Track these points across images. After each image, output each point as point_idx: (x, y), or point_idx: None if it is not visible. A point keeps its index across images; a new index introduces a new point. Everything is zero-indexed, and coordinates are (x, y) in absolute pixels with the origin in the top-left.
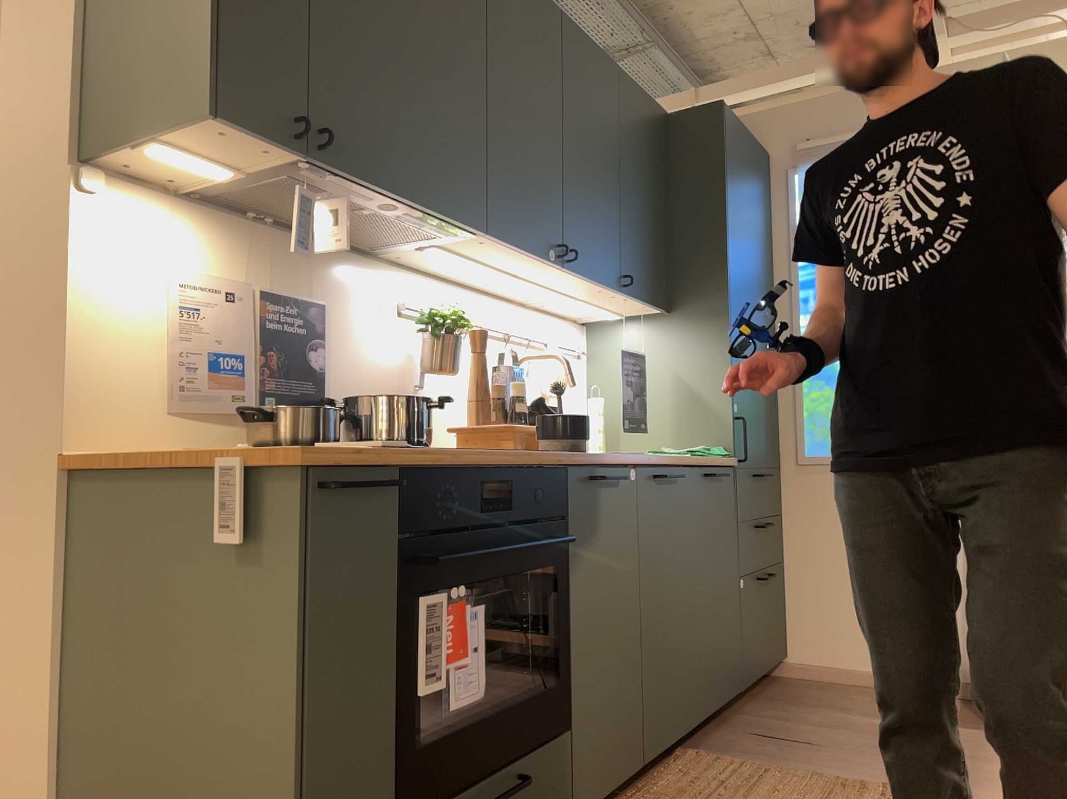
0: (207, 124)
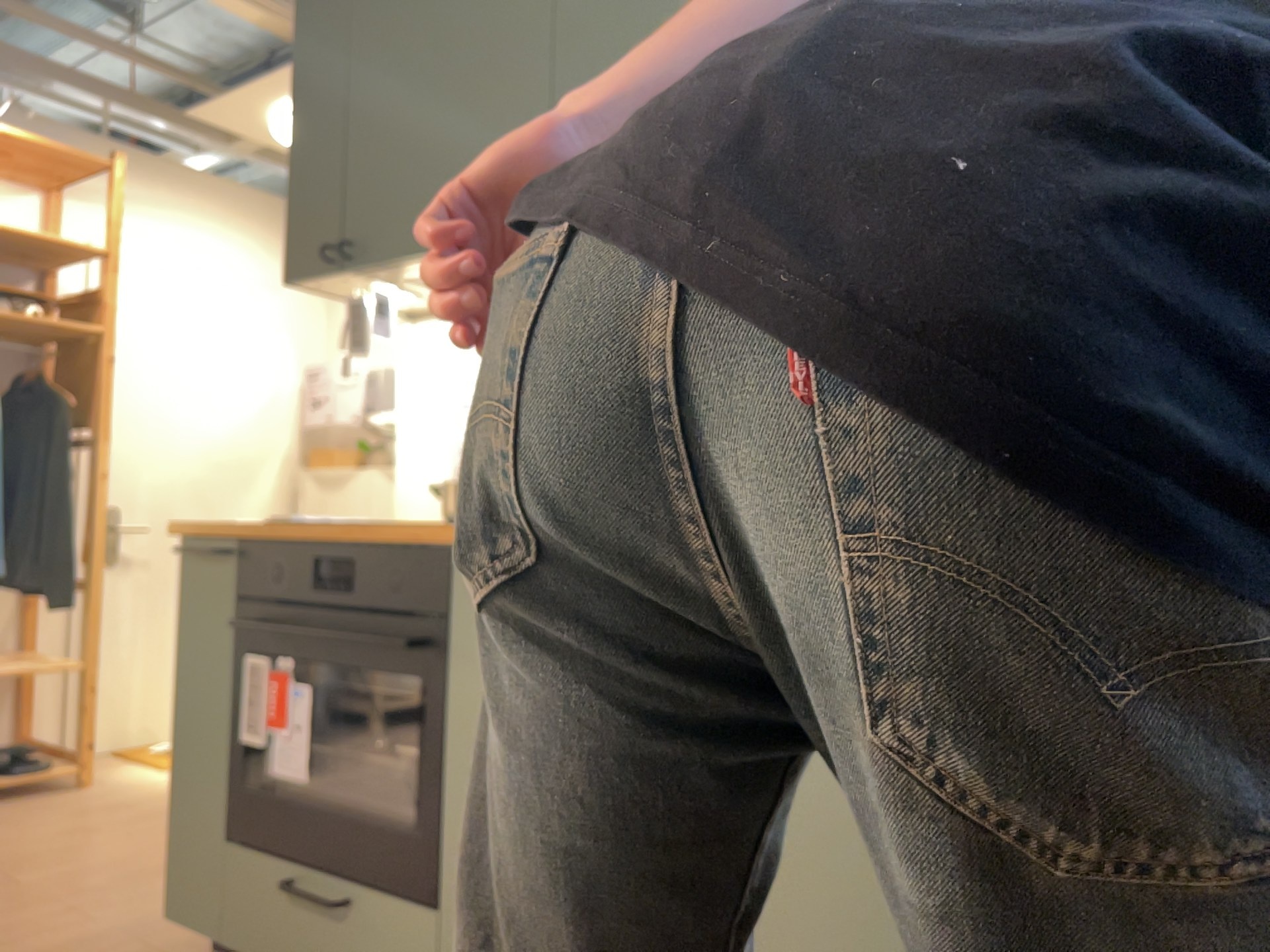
0: (302, 287)
